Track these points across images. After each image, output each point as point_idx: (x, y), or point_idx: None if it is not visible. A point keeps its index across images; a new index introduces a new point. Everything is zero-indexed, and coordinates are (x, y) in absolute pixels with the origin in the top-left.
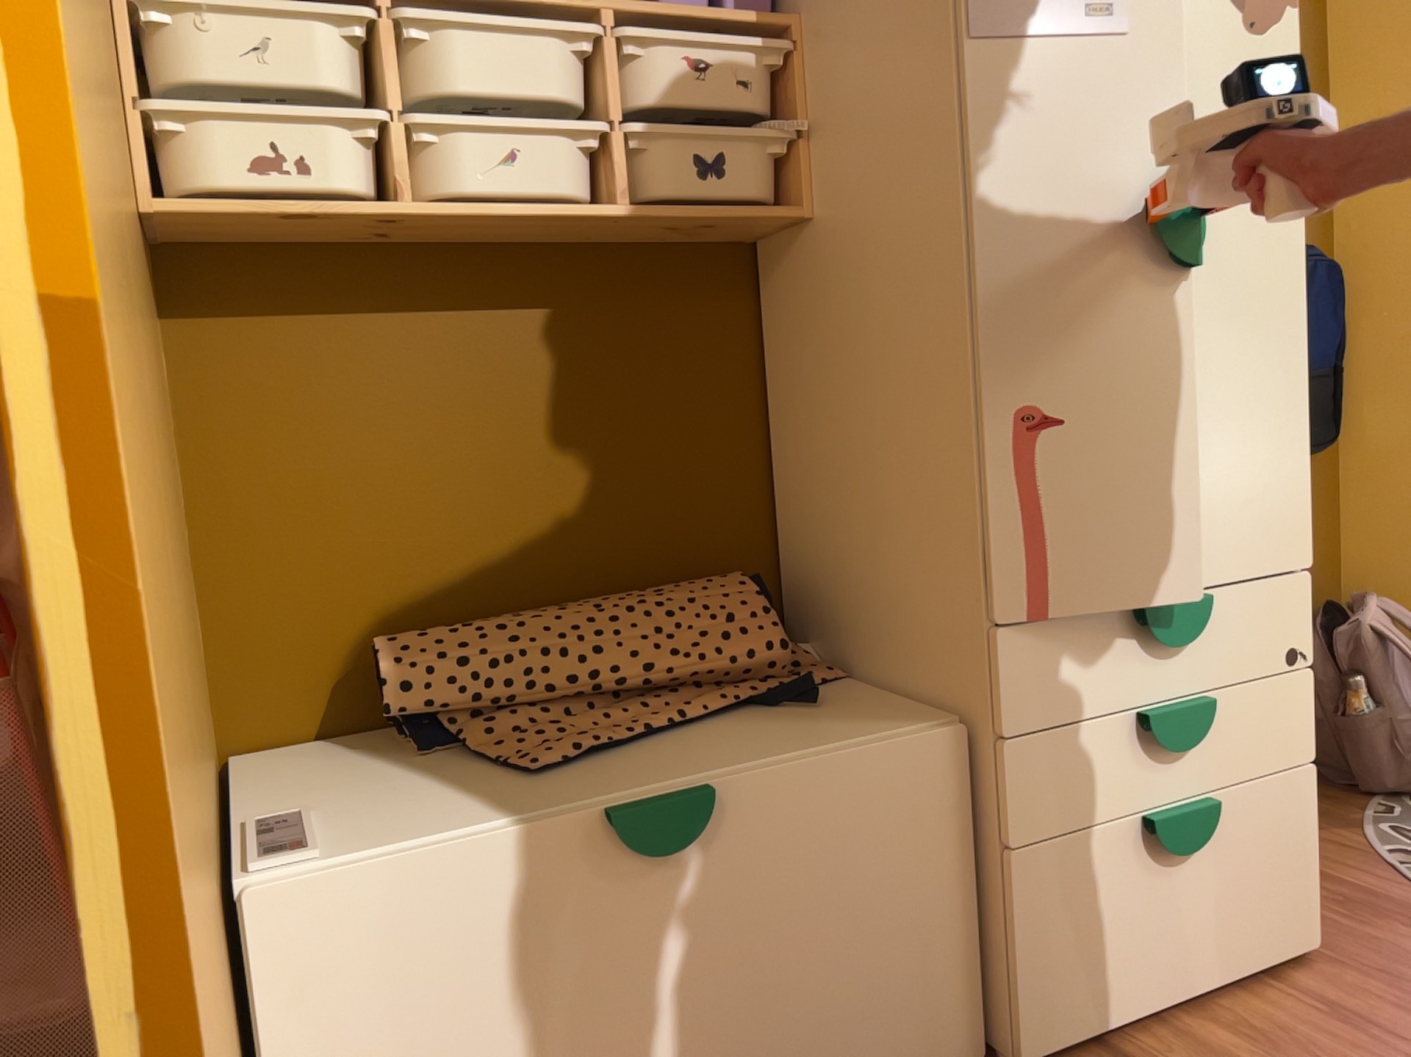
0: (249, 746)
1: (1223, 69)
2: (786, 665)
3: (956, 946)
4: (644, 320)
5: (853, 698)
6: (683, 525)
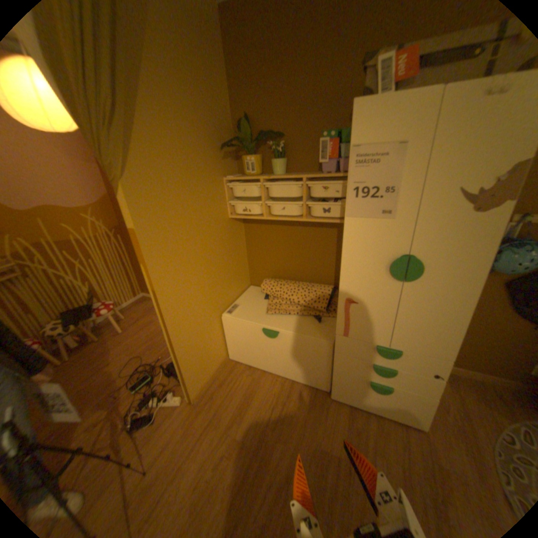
0: (253, 285)
1: (455, 224)
2: (325, 311)
3: (324, 375)
4: (323, 231)
5: (329, 325)
6: (327, 273)
